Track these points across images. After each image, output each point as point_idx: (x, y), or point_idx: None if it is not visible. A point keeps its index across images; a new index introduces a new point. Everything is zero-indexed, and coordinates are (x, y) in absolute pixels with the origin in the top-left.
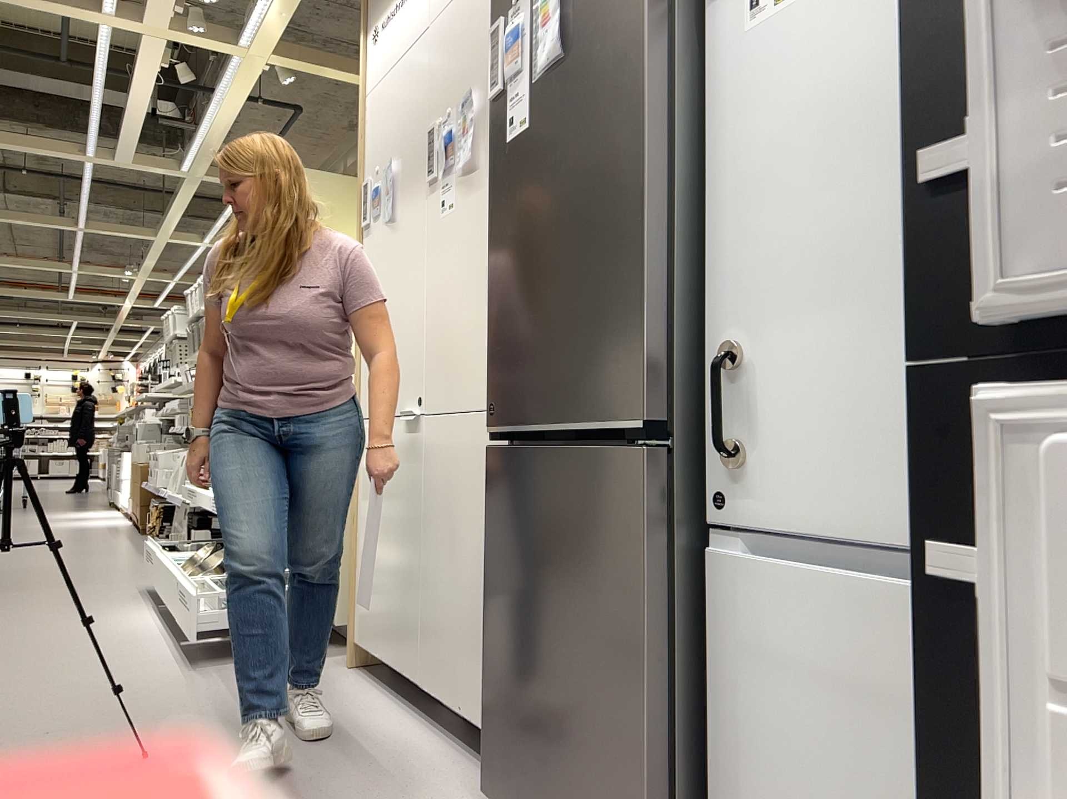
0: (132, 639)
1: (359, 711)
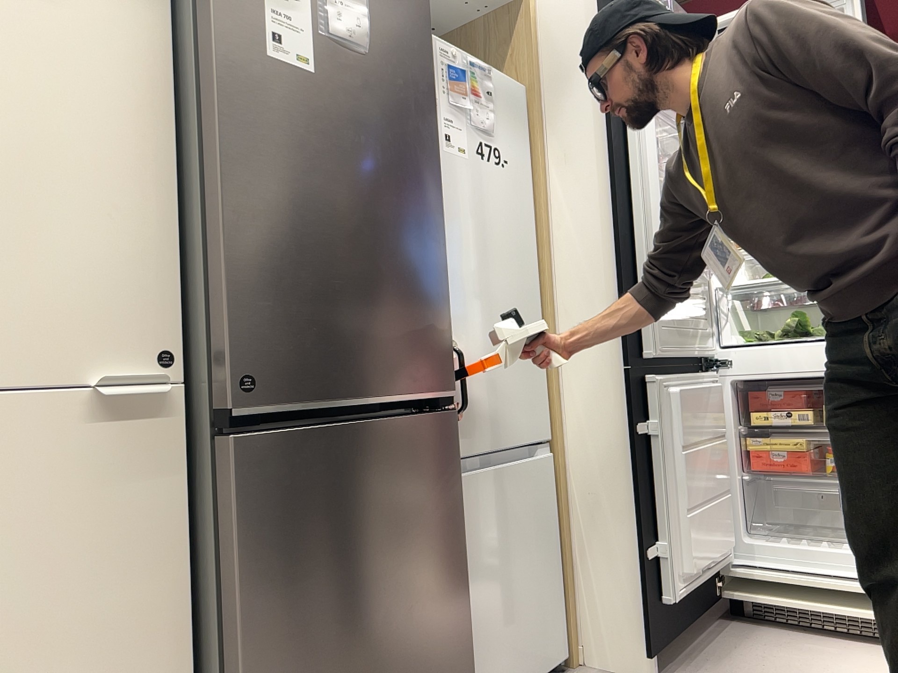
0: None
1: None
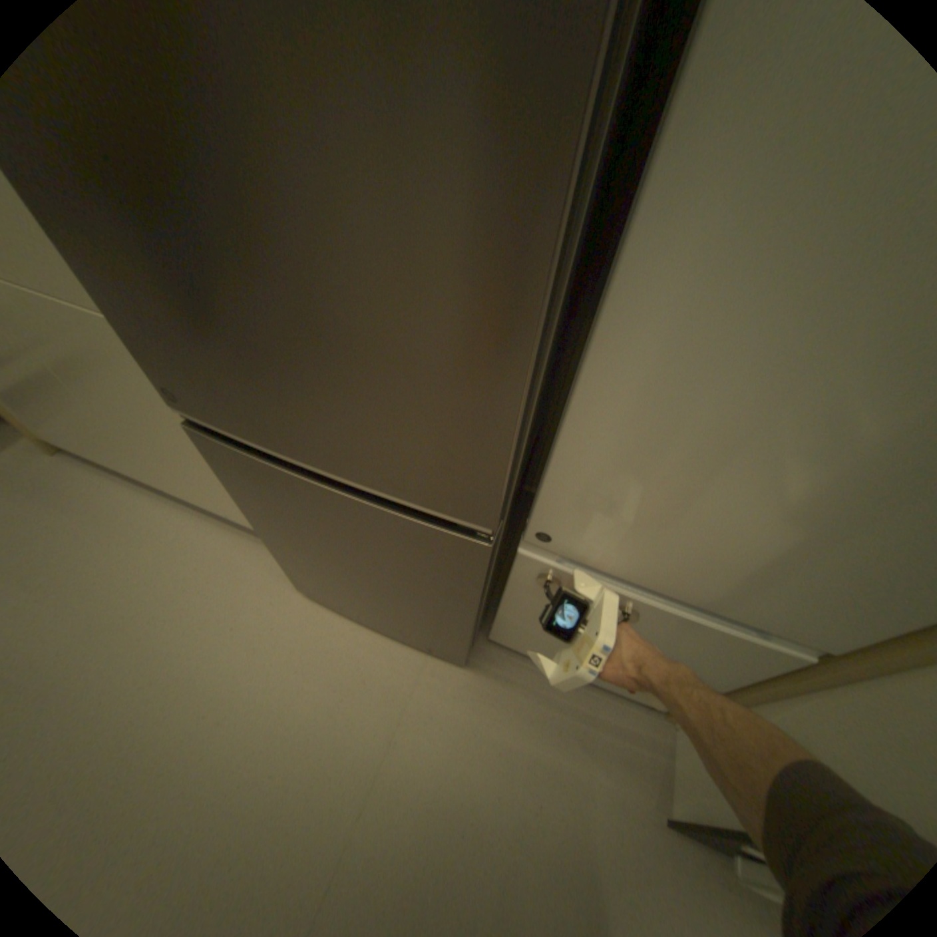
0: None
1: (113, 515)
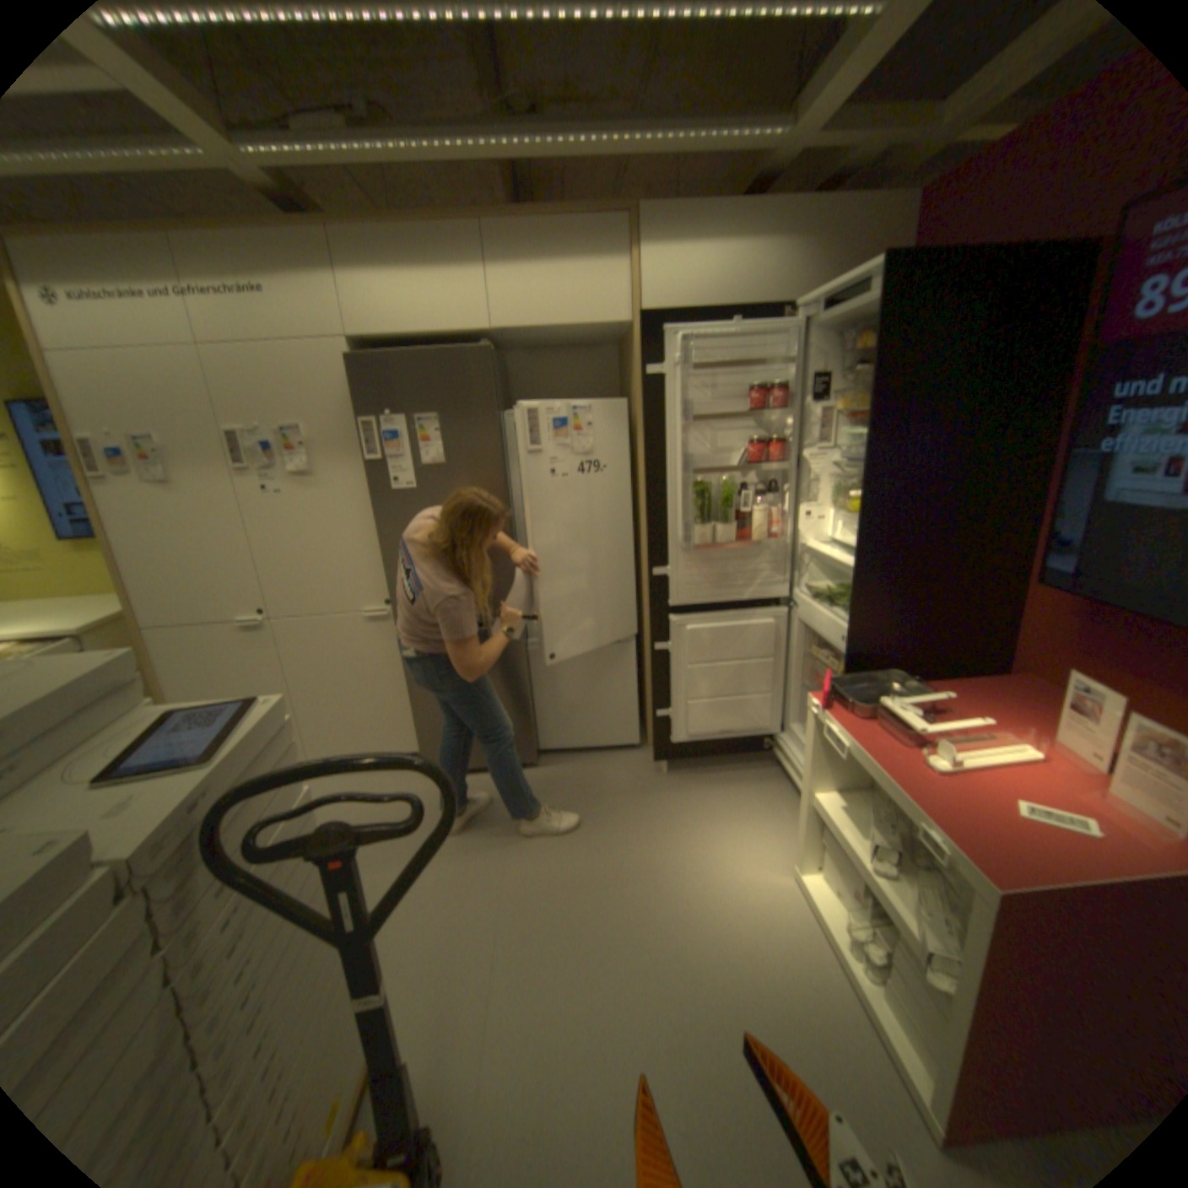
0: None
1: None
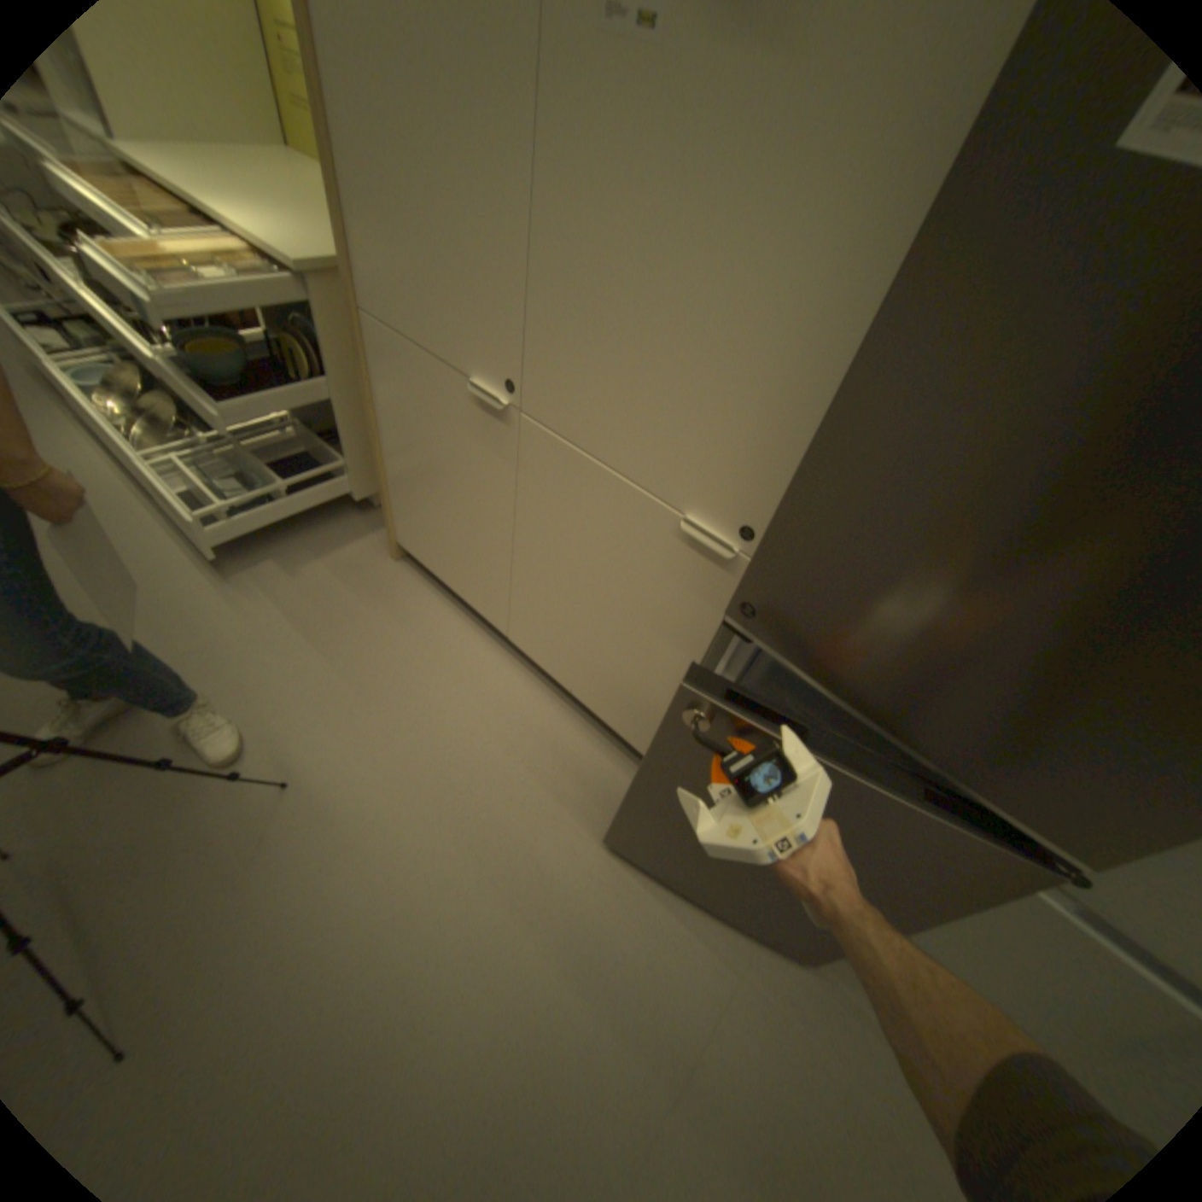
0: (102, 511)
1: (447, 645)
